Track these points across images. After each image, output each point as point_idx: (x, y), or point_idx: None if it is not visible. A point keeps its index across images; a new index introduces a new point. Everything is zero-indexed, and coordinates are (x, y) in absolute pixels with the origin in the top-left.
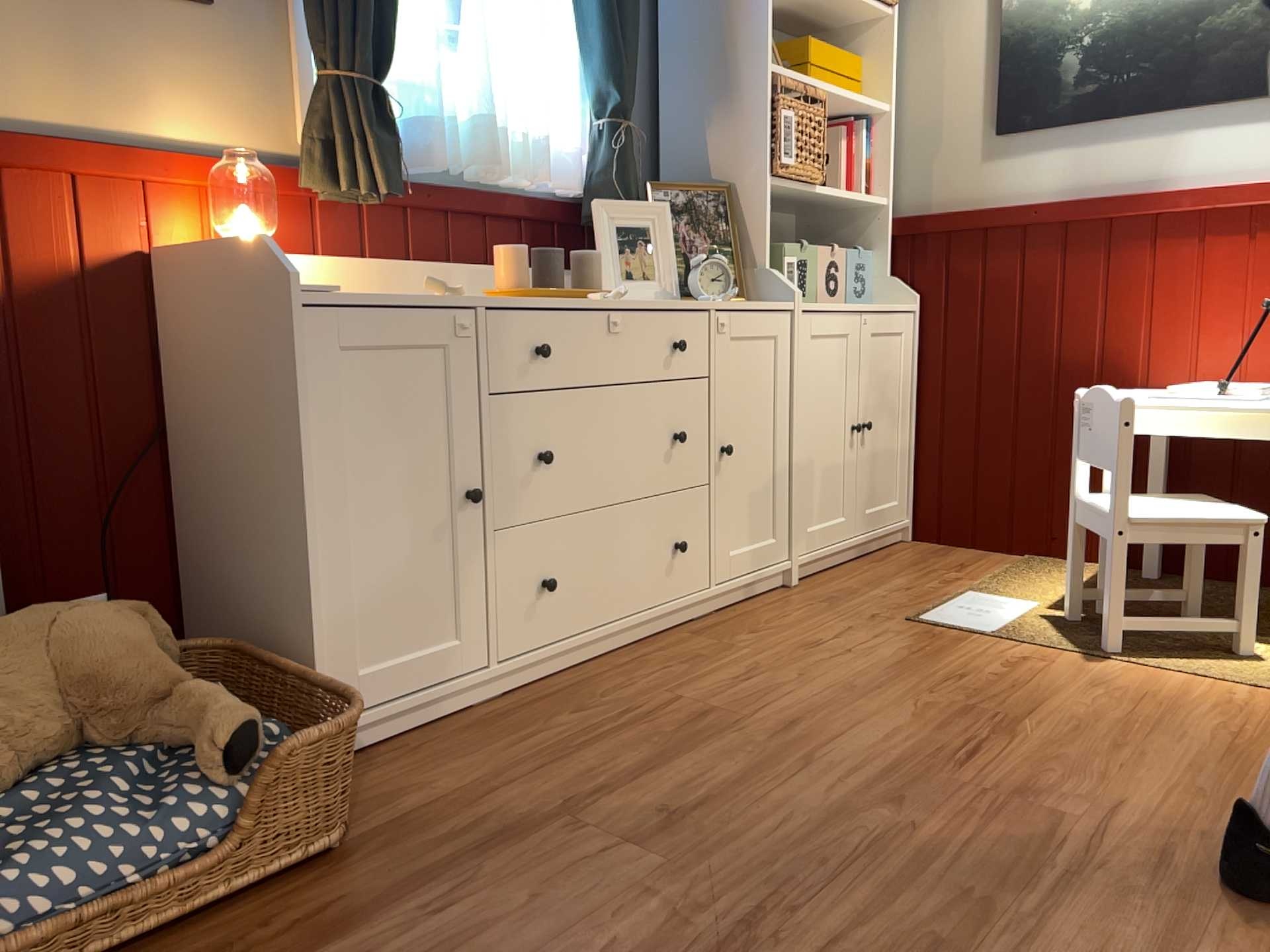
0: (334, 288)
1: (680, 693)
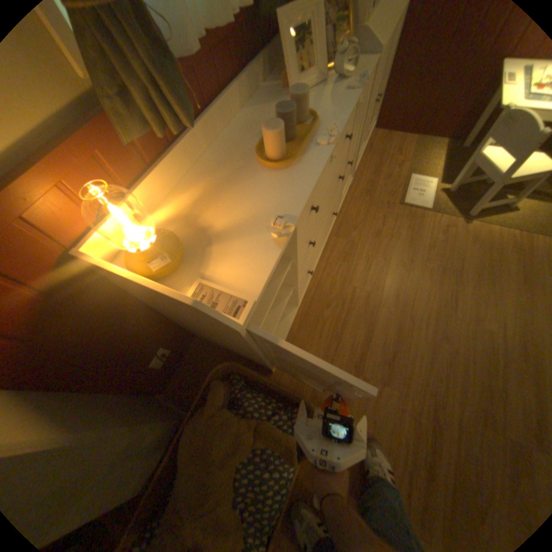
0: (251, 296)
1: (352, 283)
